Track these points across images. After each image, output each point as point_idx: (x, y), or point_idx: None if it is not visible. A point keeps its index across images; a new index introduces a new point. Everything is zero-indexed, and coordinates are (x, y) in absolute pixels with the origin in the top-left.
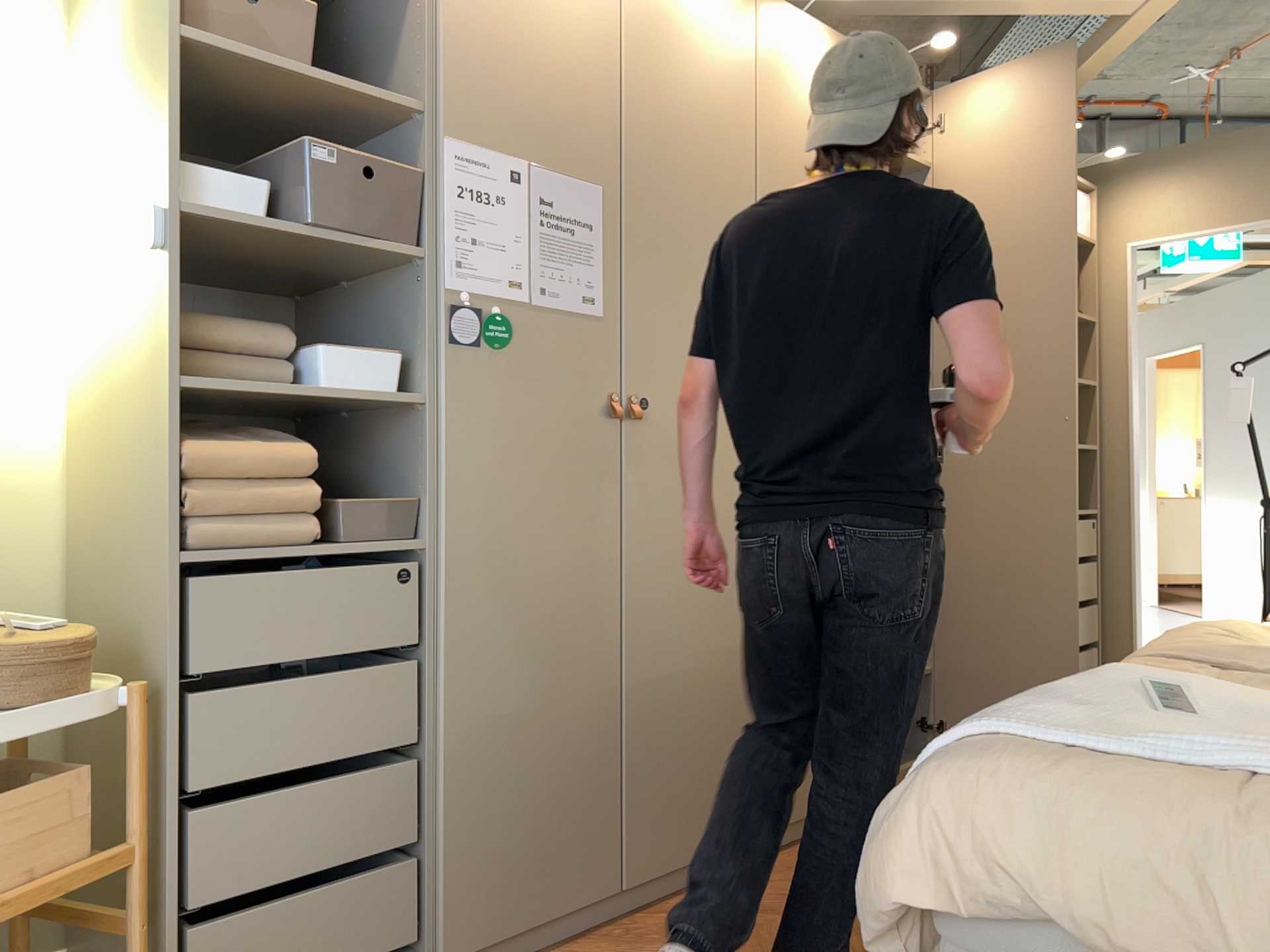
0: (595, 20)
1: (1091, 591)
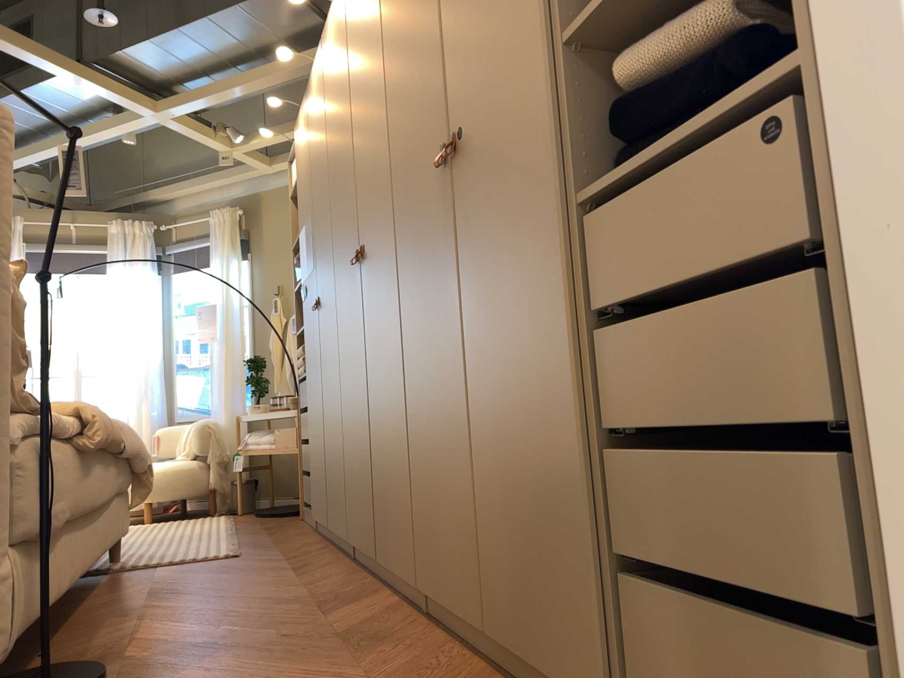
0: (311, 151)
1: (738, 392)
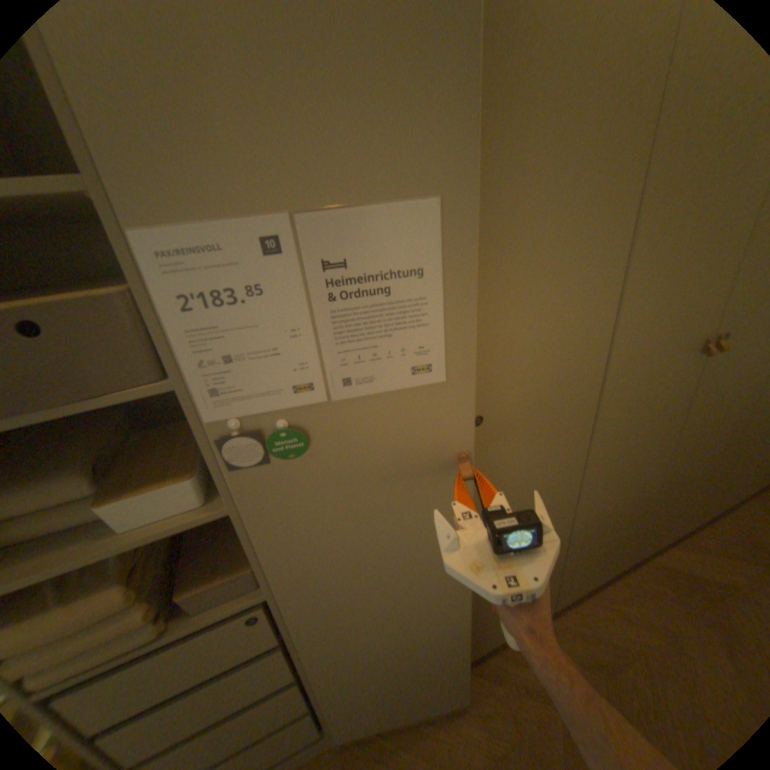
0: None
1: None
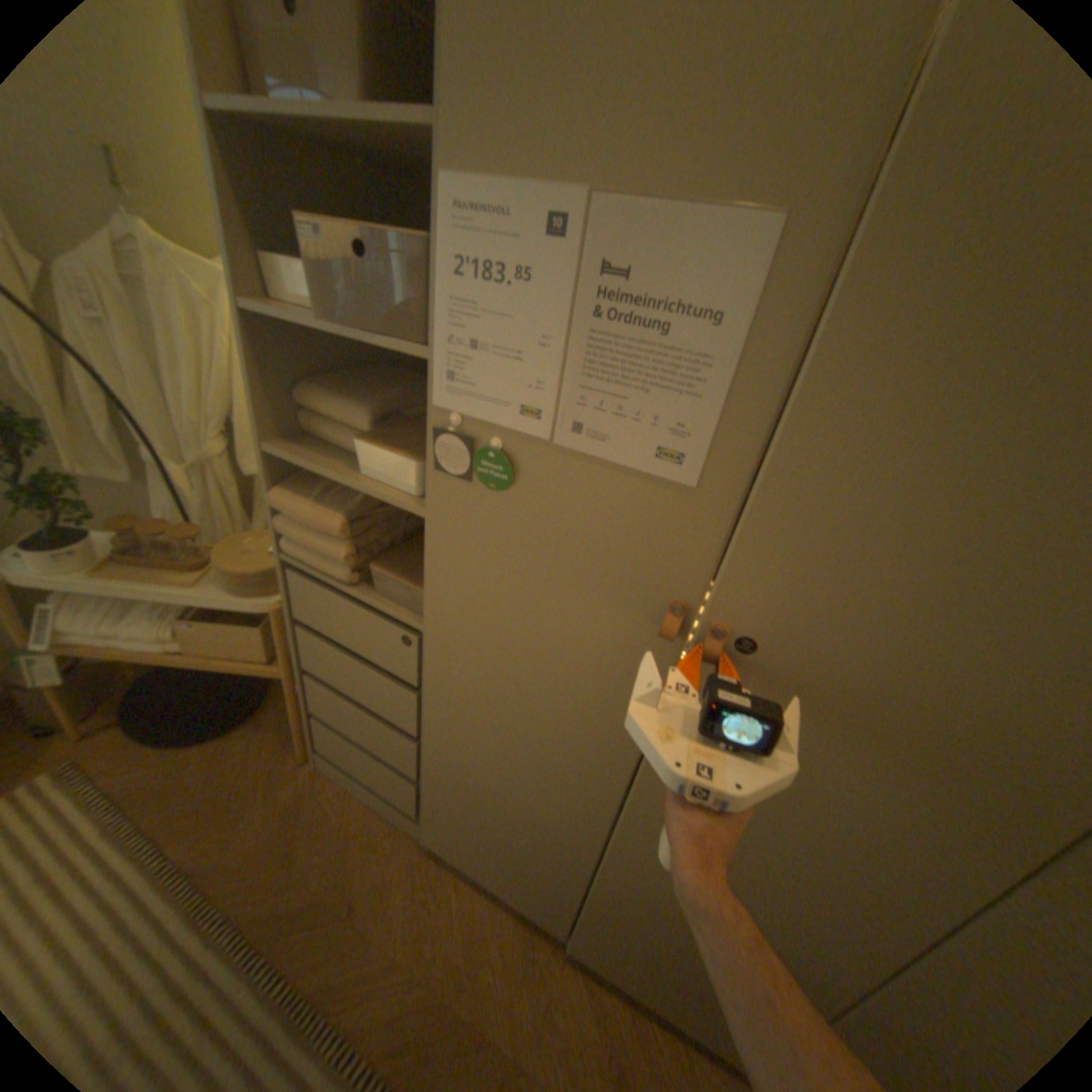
0: None
1: None
